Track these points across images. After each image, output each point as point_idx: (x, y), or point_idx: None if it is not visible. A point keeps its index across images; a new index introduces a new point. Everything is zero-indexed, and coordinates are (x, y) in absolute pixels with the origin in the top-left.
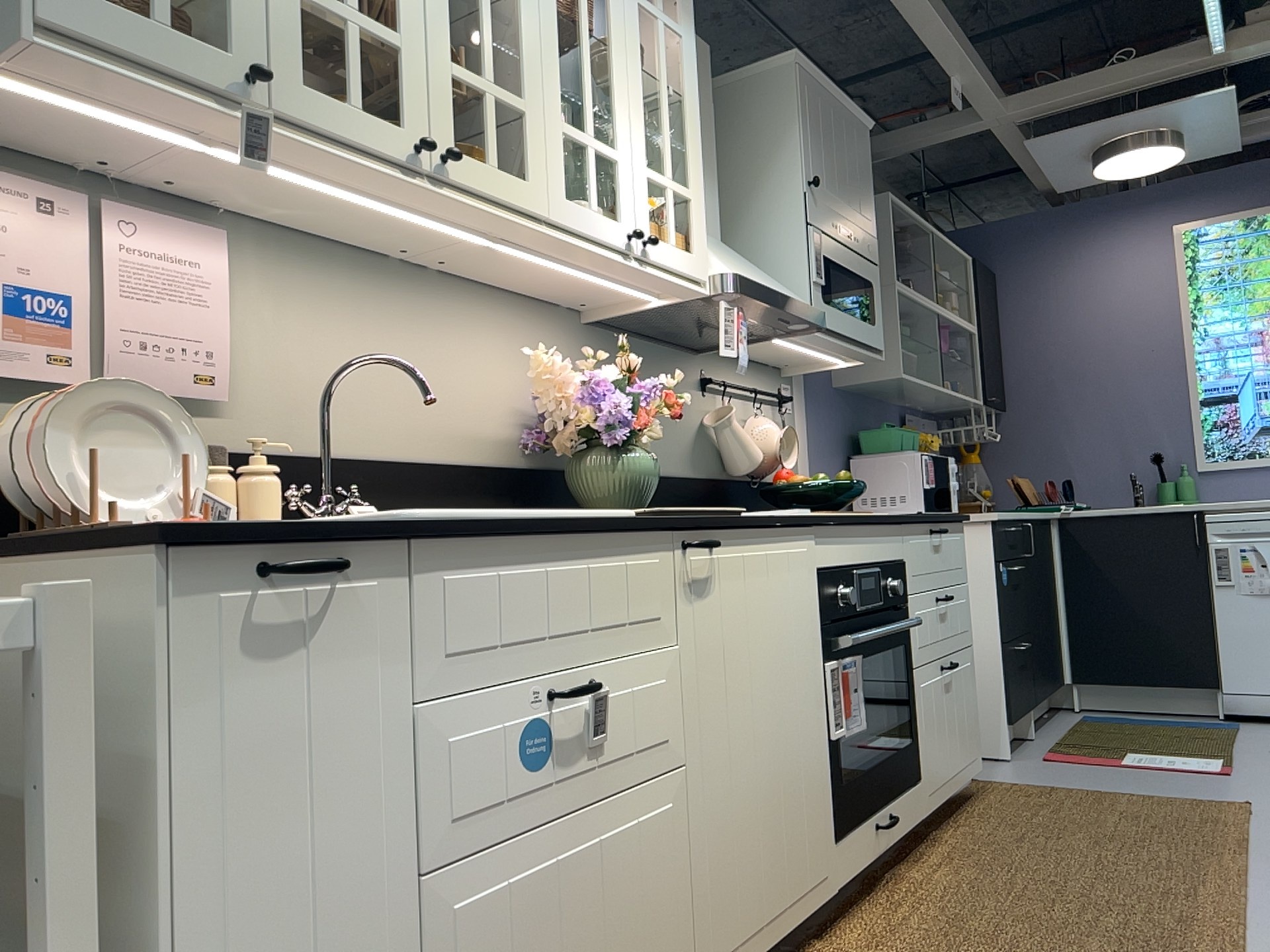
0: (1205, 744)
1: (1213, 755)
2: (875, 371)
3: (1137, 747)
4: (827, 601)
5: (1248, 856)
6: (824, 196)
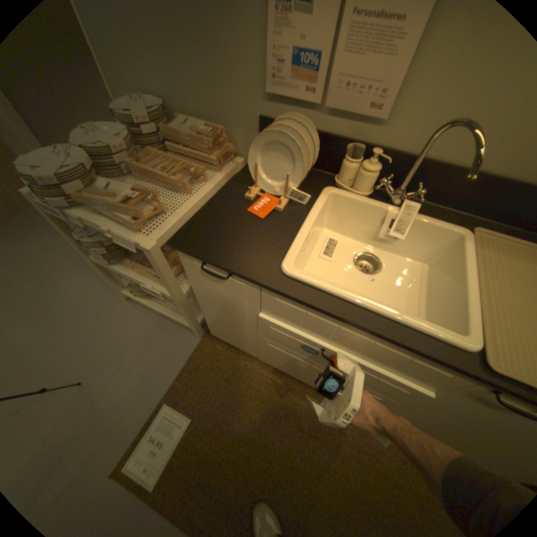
0: None
1: None
2: None
3: None
4: None
5: None
6: None
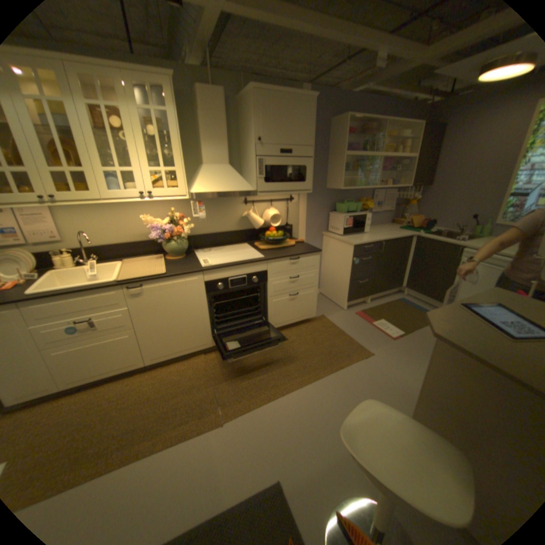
0: (413, 325)
1: (405, 331)
2: (335, 185)
3: (389, 319)
4: (209, 288)
5: (331, 374)
6: (269, 141)
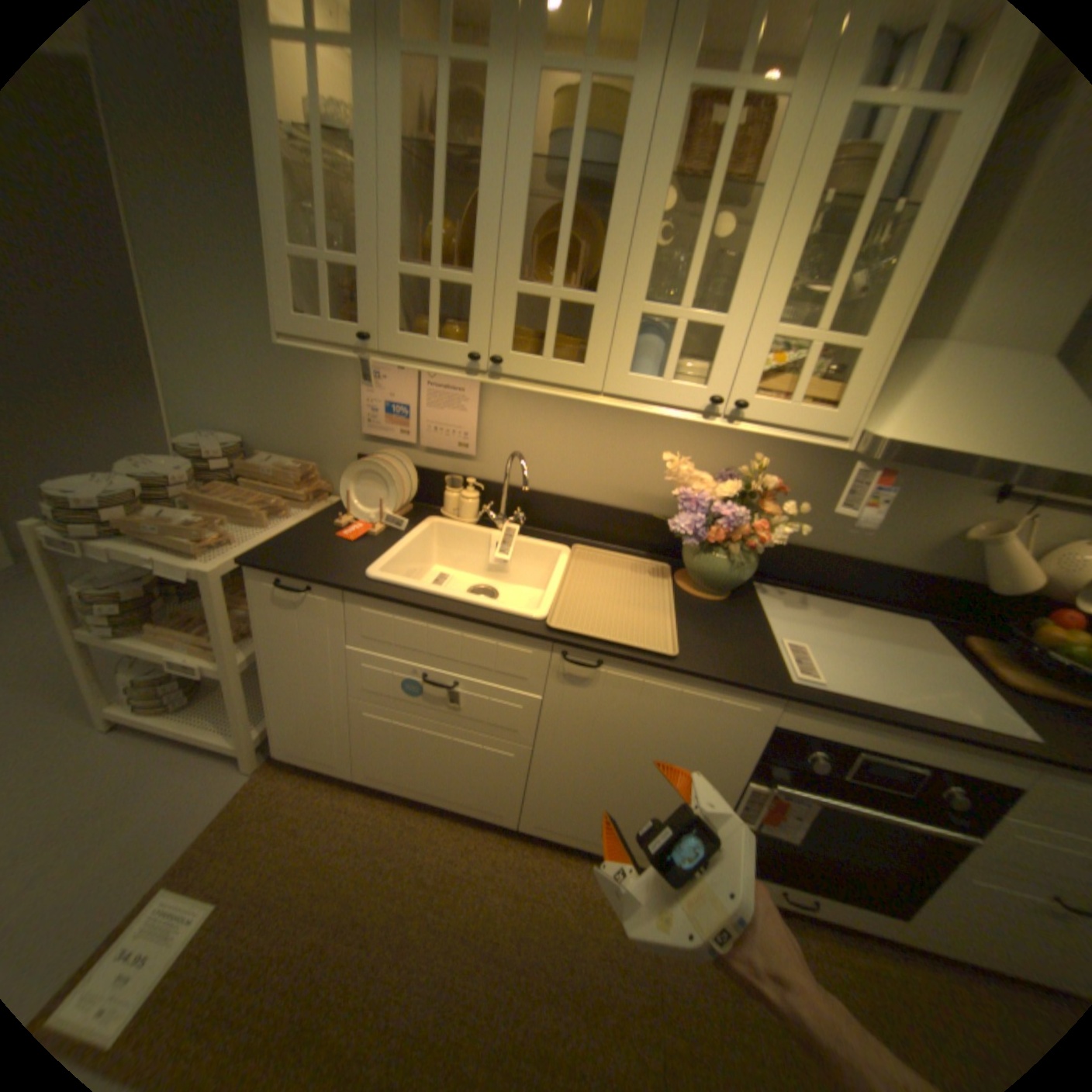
0: None
1: None
2: None
3: None
4: (779, 751)
5: None
6: None
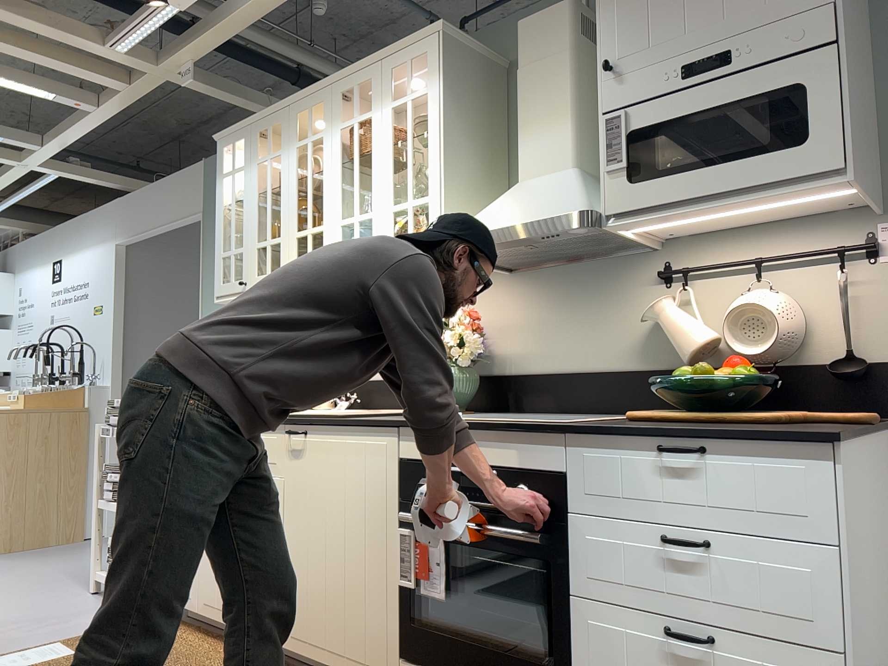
0: None
1: None
2: None
3: None
4: (407, 484)
5: None
6: (641, 60)
